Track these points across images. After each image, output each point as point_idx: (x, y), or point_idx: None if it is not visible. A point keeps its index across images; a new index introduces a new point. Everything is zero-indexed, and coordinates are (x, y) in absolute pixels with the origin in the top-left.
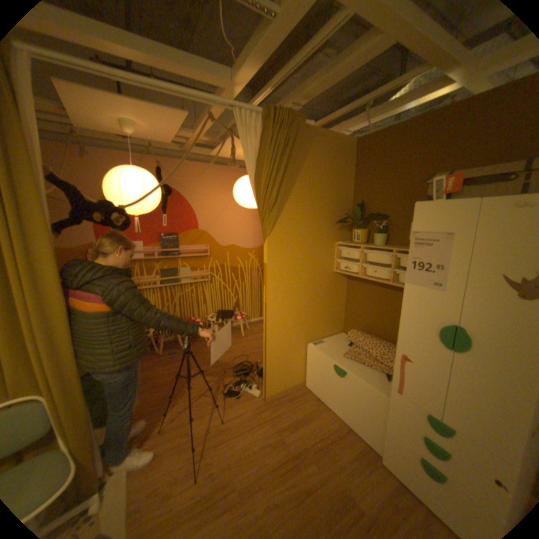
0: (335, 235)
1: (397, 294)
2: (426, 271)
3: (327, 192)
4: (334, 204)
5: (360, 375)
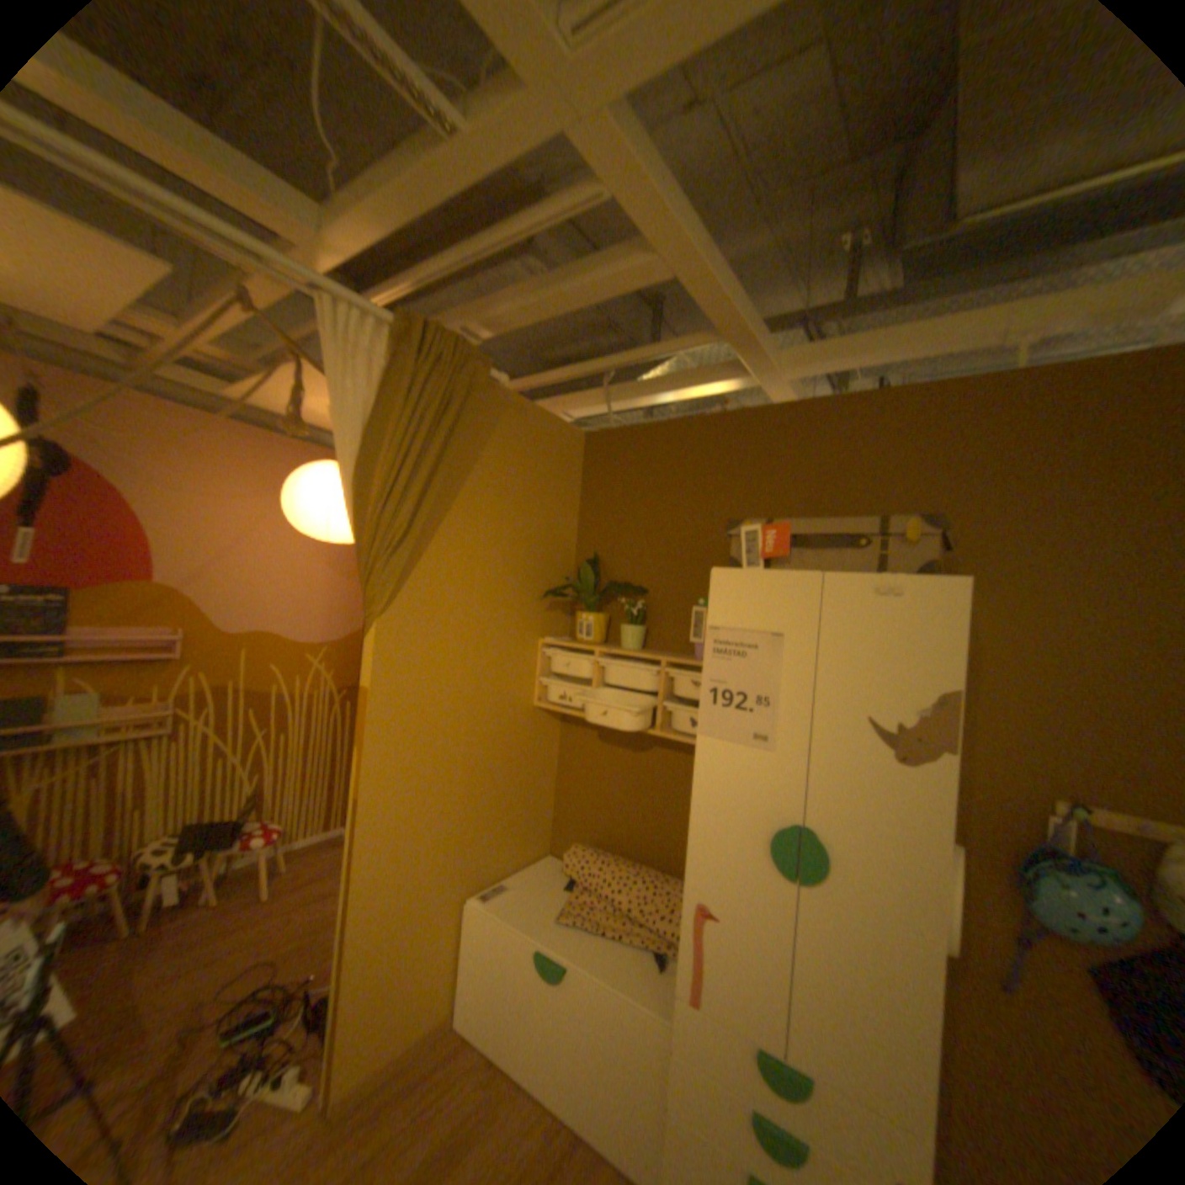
0: (540, 623)
1: (667, 757)
2: (737, 711)
3: (526, 529)
4: (541, 555)
5: (598, 969)
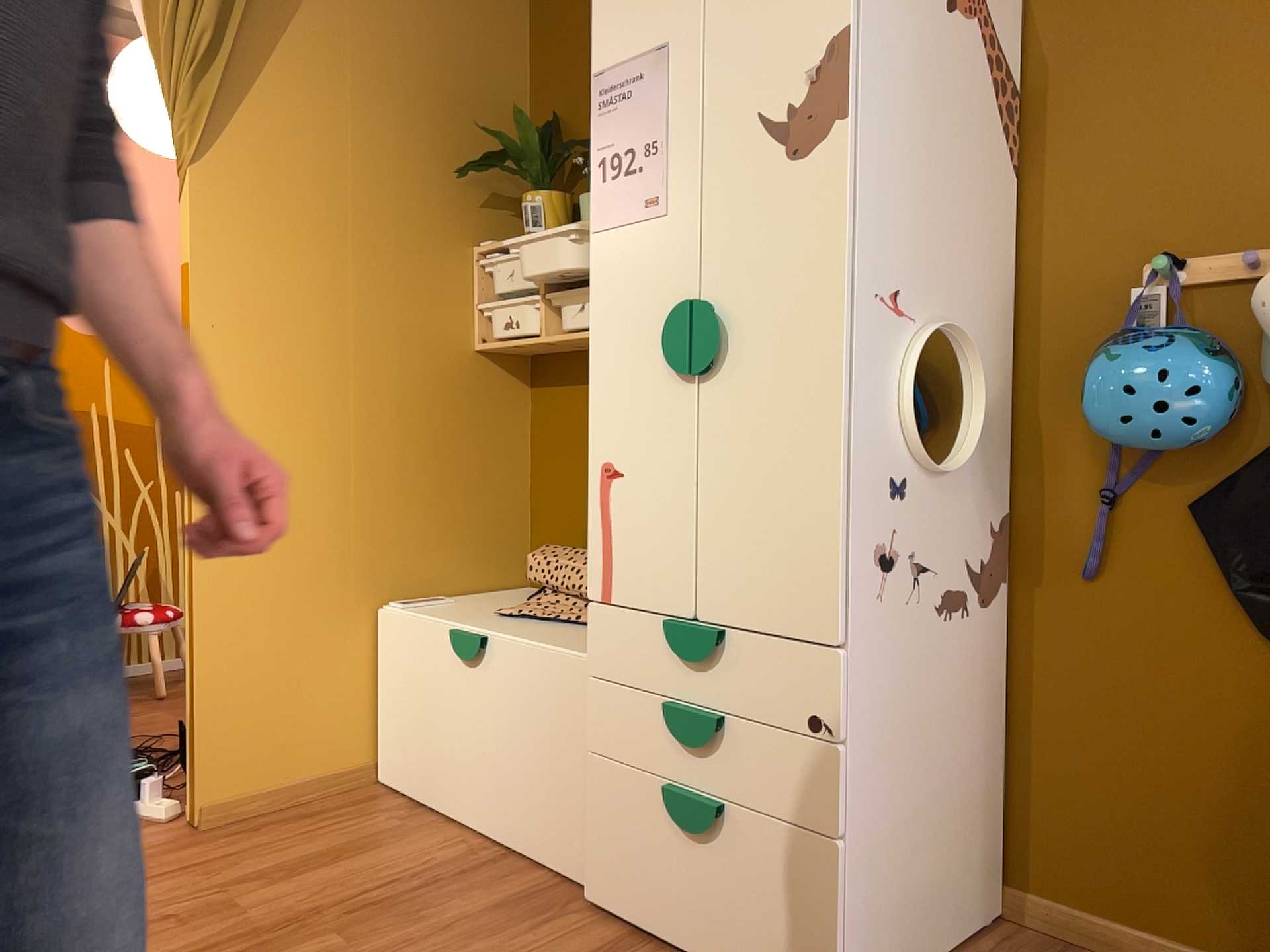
0: (472, 223)
1: None
2: (627, 176)
3: (431, 72)
4: (463, 117)
5: (529, 635)
